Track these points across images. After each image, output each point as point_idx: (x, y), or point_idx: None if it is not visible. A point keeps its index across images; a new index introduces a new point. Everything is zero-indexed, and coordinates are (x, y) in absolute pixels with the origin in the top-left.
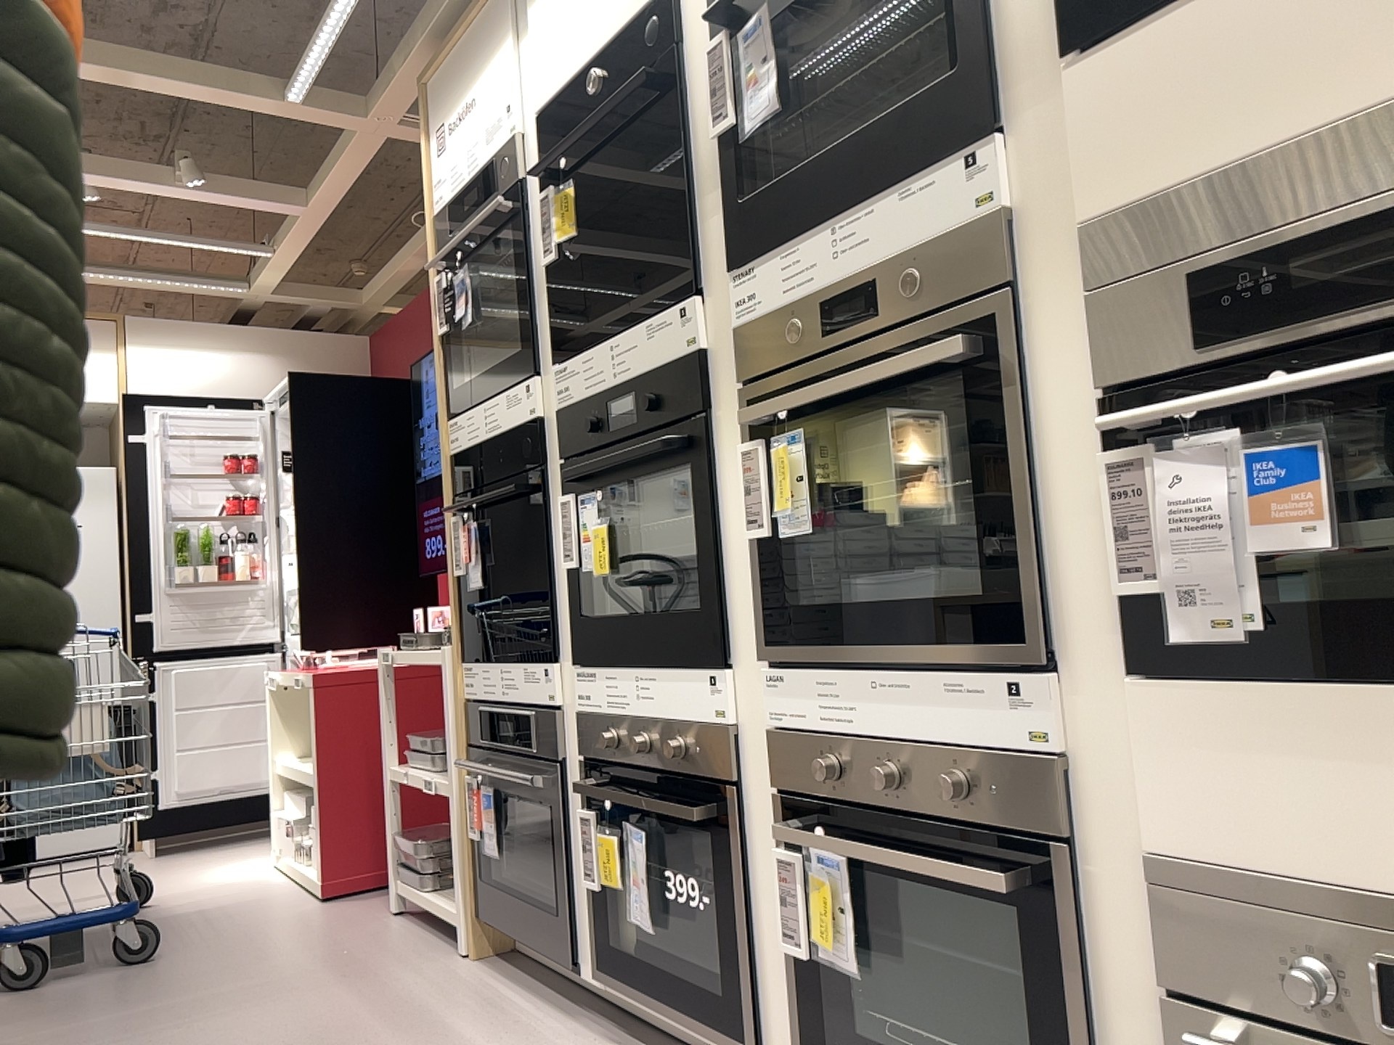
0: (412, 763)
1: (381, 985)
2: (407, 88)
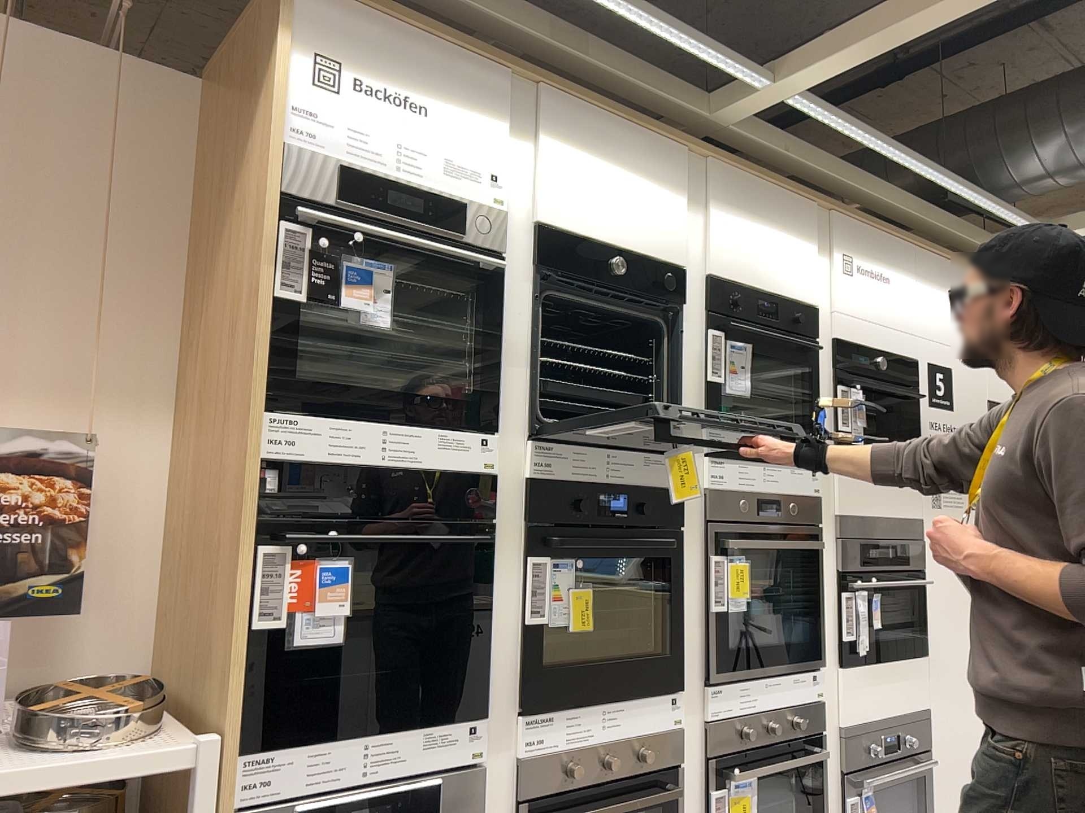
0: None
1: None
2: None
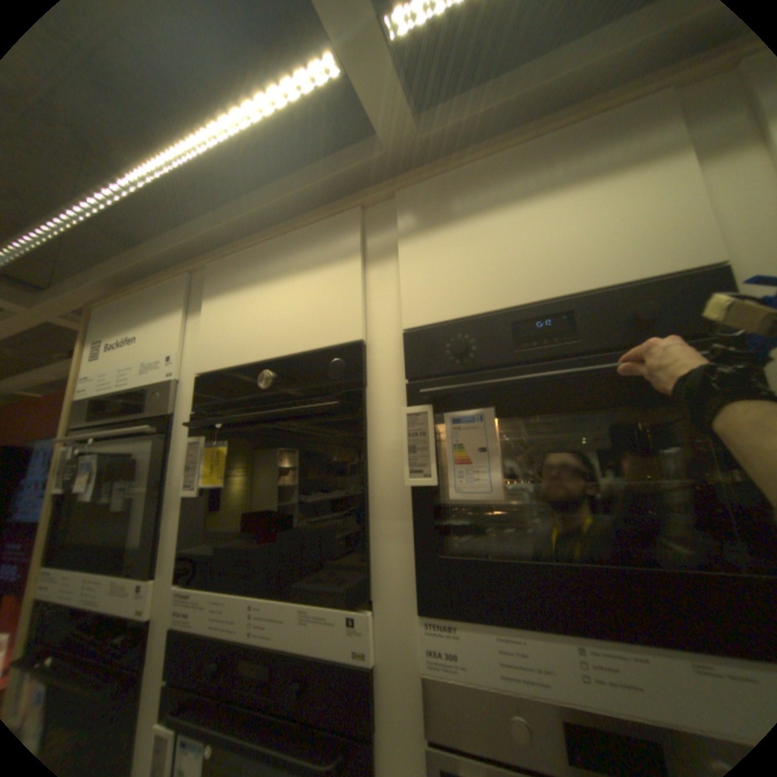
0: None
1: None
2: (72, 299)
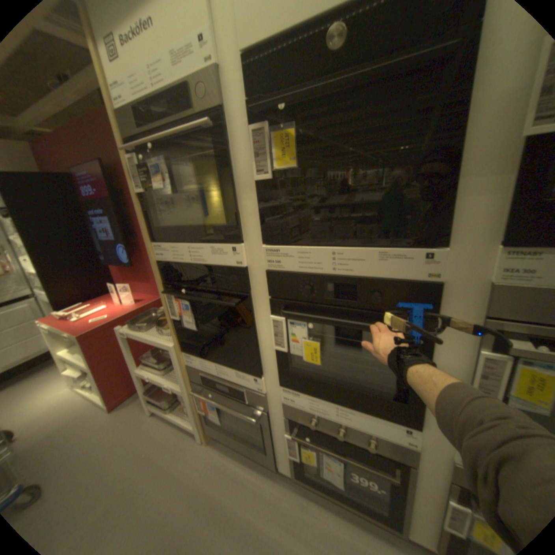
0: (144, 368)
1: (177, 482)
2: None
